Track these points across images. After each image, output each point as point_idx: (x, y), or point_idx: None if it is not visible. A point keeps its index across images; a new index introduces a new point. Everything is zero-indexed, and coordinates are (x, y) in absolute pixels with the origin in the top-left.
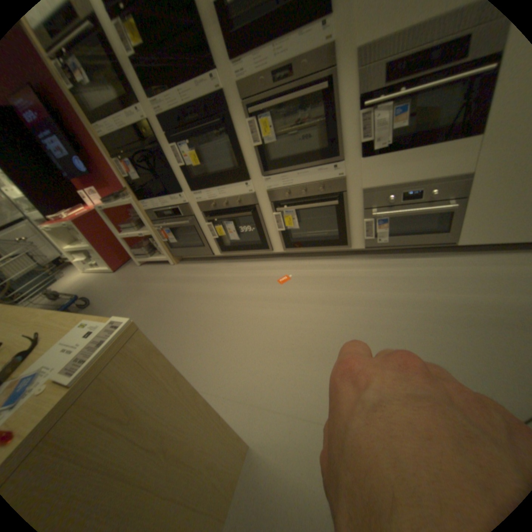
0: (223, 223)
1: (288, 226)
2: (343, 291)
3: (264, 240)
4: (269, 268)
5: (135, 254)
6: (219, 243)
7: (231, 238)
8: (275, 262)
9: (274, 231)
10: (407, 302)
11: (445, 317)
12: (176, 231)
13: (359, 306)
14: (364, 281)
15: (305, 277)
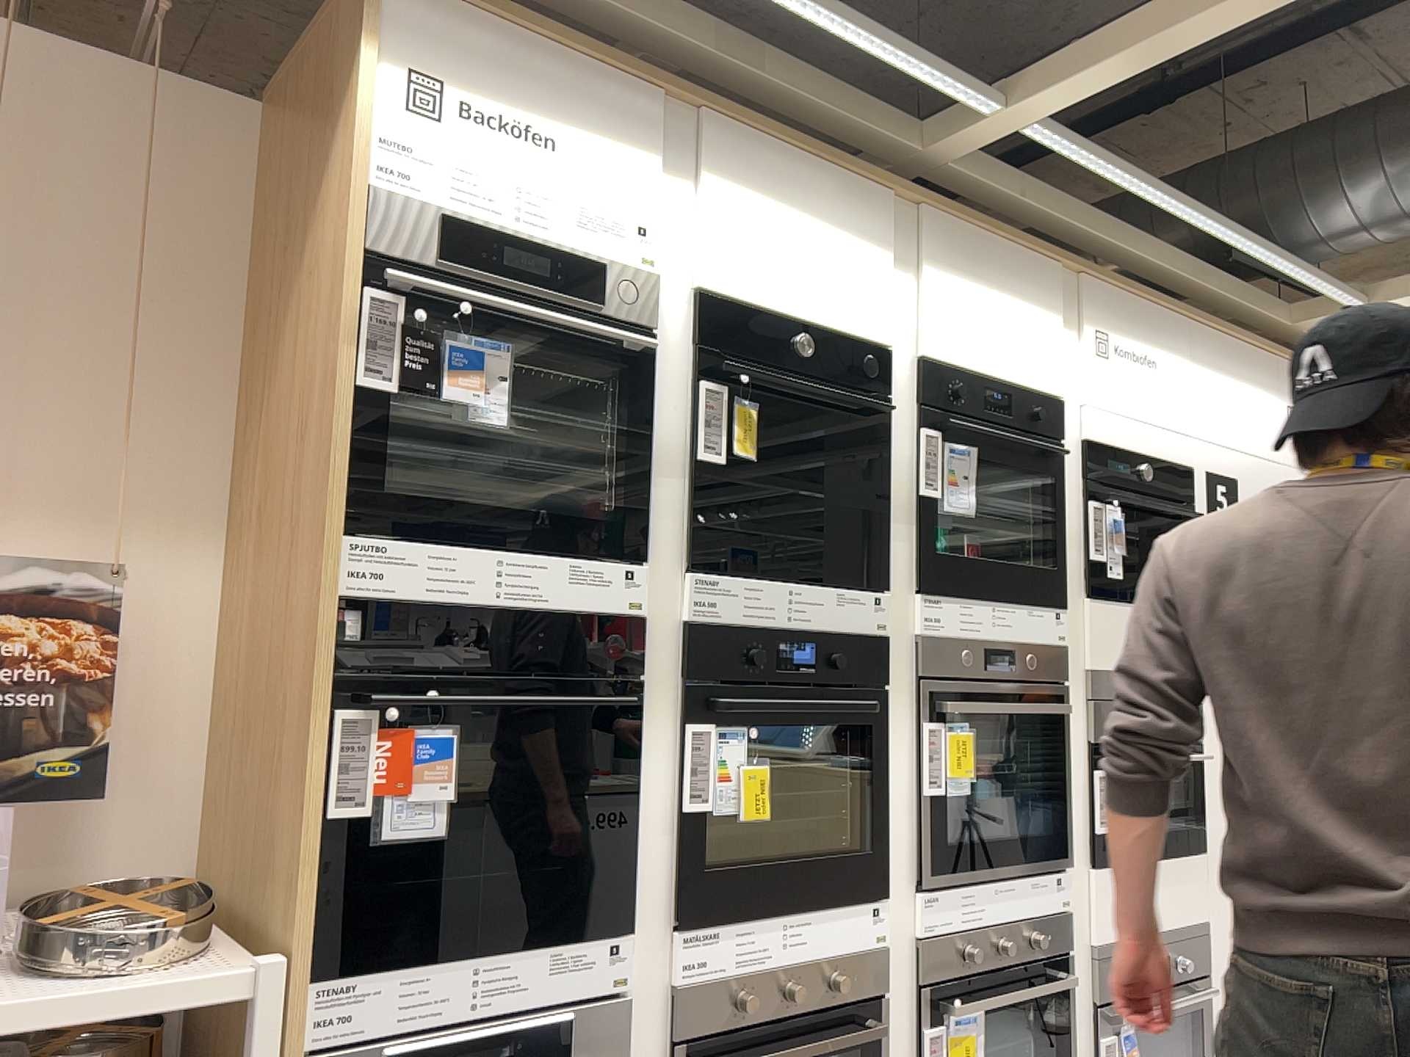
0: None
1: None
2: None
3: None
4: None
5: None
6: None
7: None
8: None
9: None
10: None
11: None
12: None
13: None
14: None
15: None
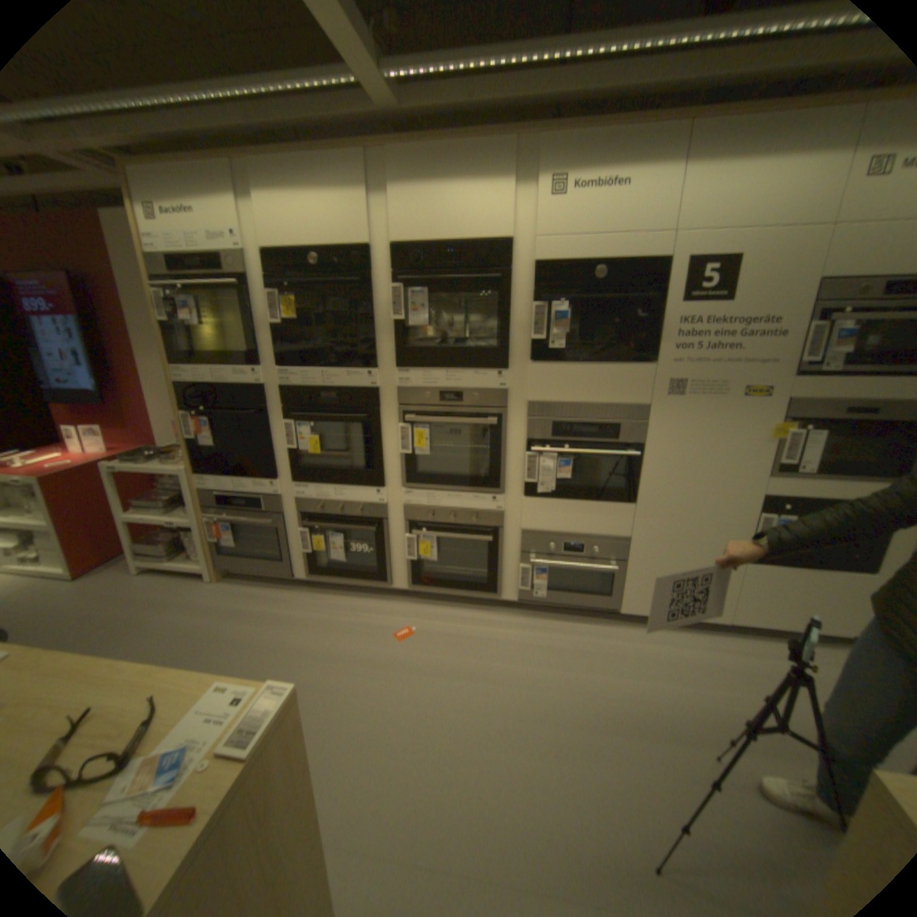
0: (327, 537)
1: (422, 559)
2: (487, 665)
3: (381, 569)
4: (381, 615)
5: (129, 552)
6: (307, 562)
7: (329, 558)
8: (391, 605)
9: (400, 562)
10: (564, 689)
11: (605, 715)
12: (236, 531)
13: (506, 691)
14: (514, 653)
15: (435, 637)
